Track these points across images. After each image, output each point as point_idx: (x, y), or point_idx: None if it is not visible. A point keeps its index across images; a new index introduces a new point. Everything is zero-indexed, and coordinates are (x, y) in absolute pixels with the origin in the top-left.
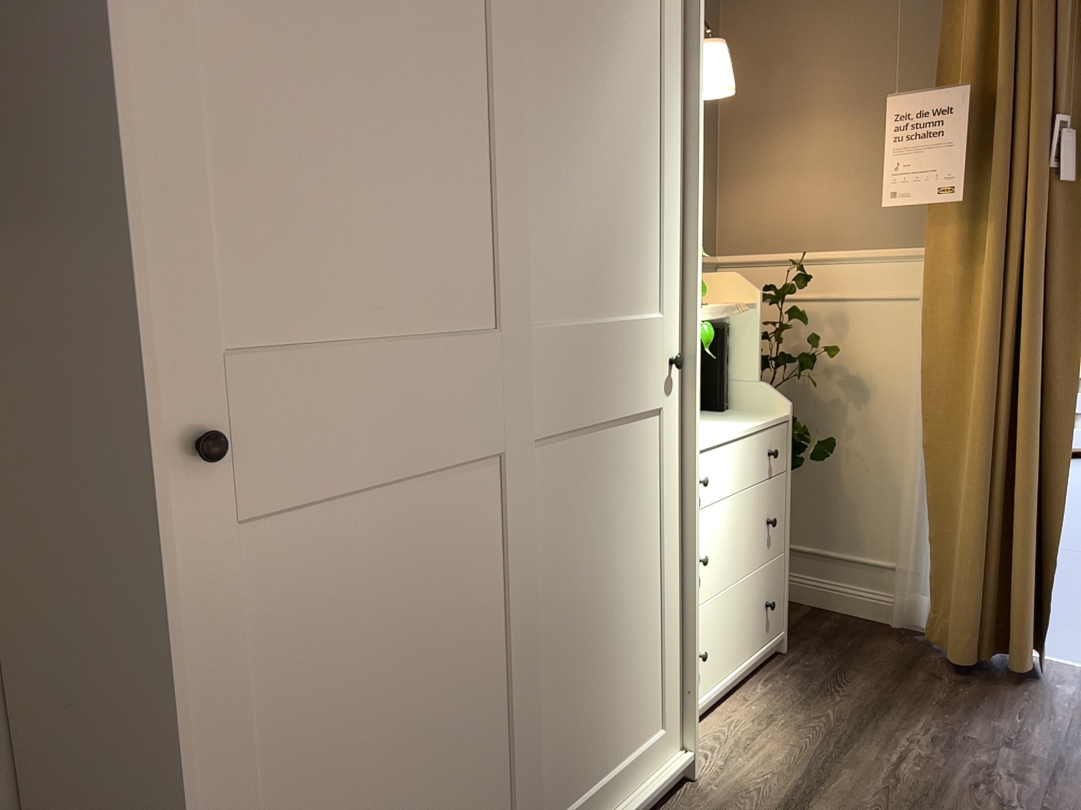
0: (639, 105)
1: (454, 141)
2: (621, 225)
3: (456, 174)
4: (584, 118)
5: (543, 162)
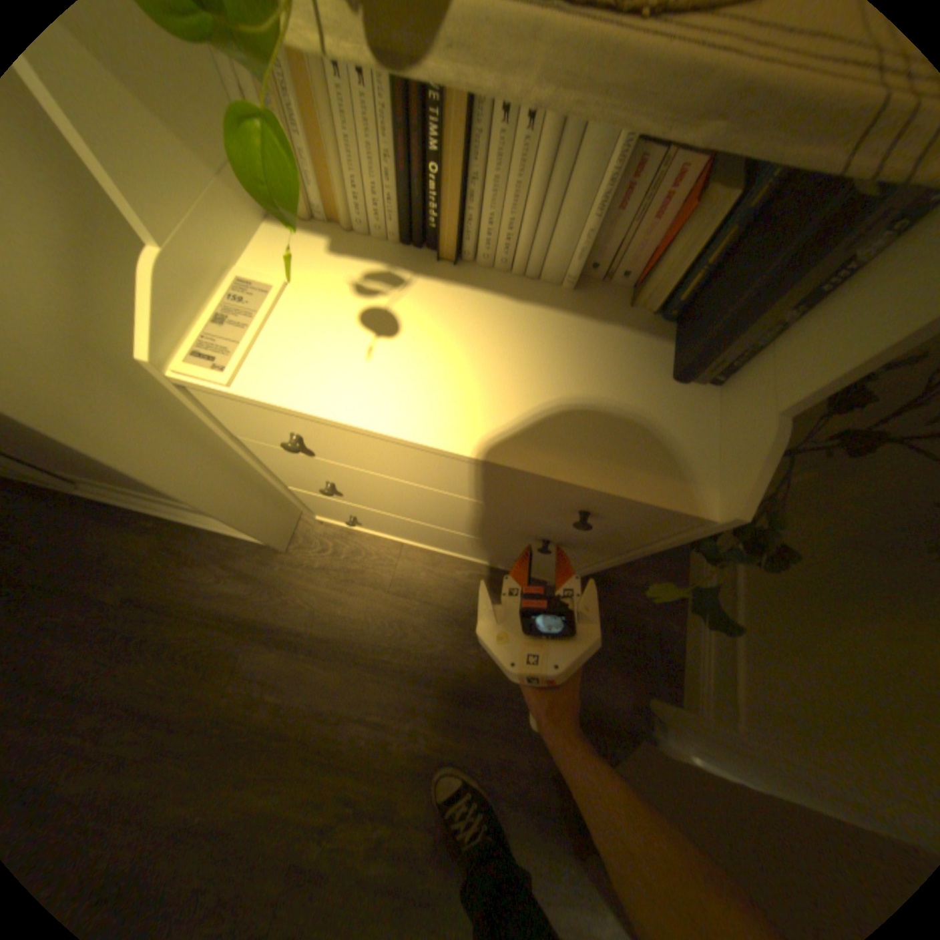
0: None
1: None
2: None
3: None
4: None
5: None
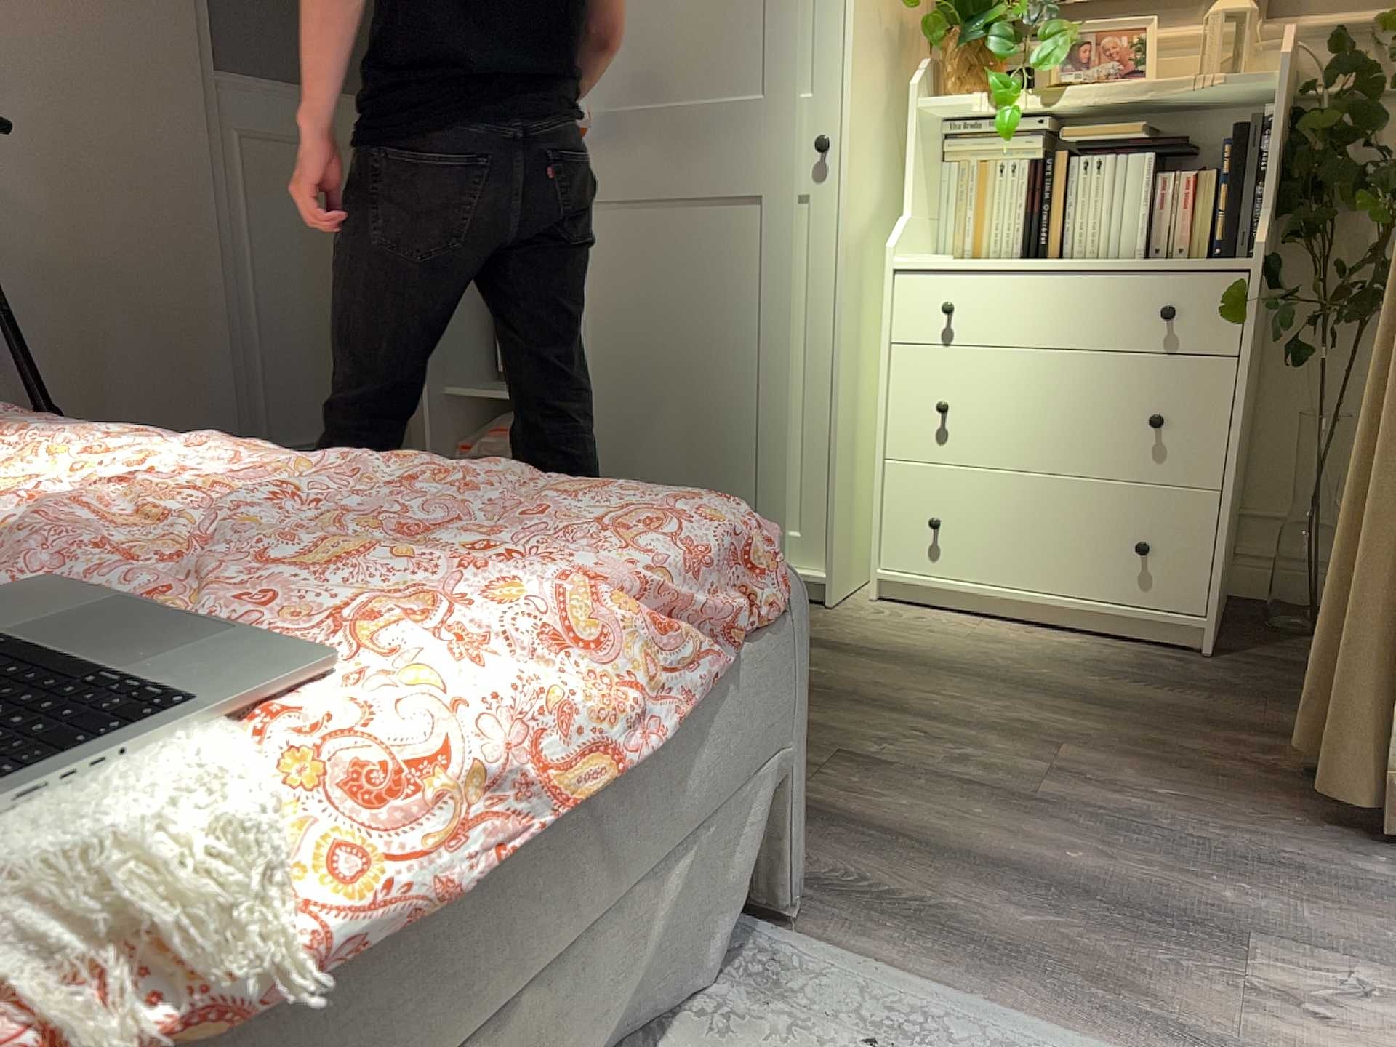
0: None
1: None
2: None
3: None
4: None
5: None
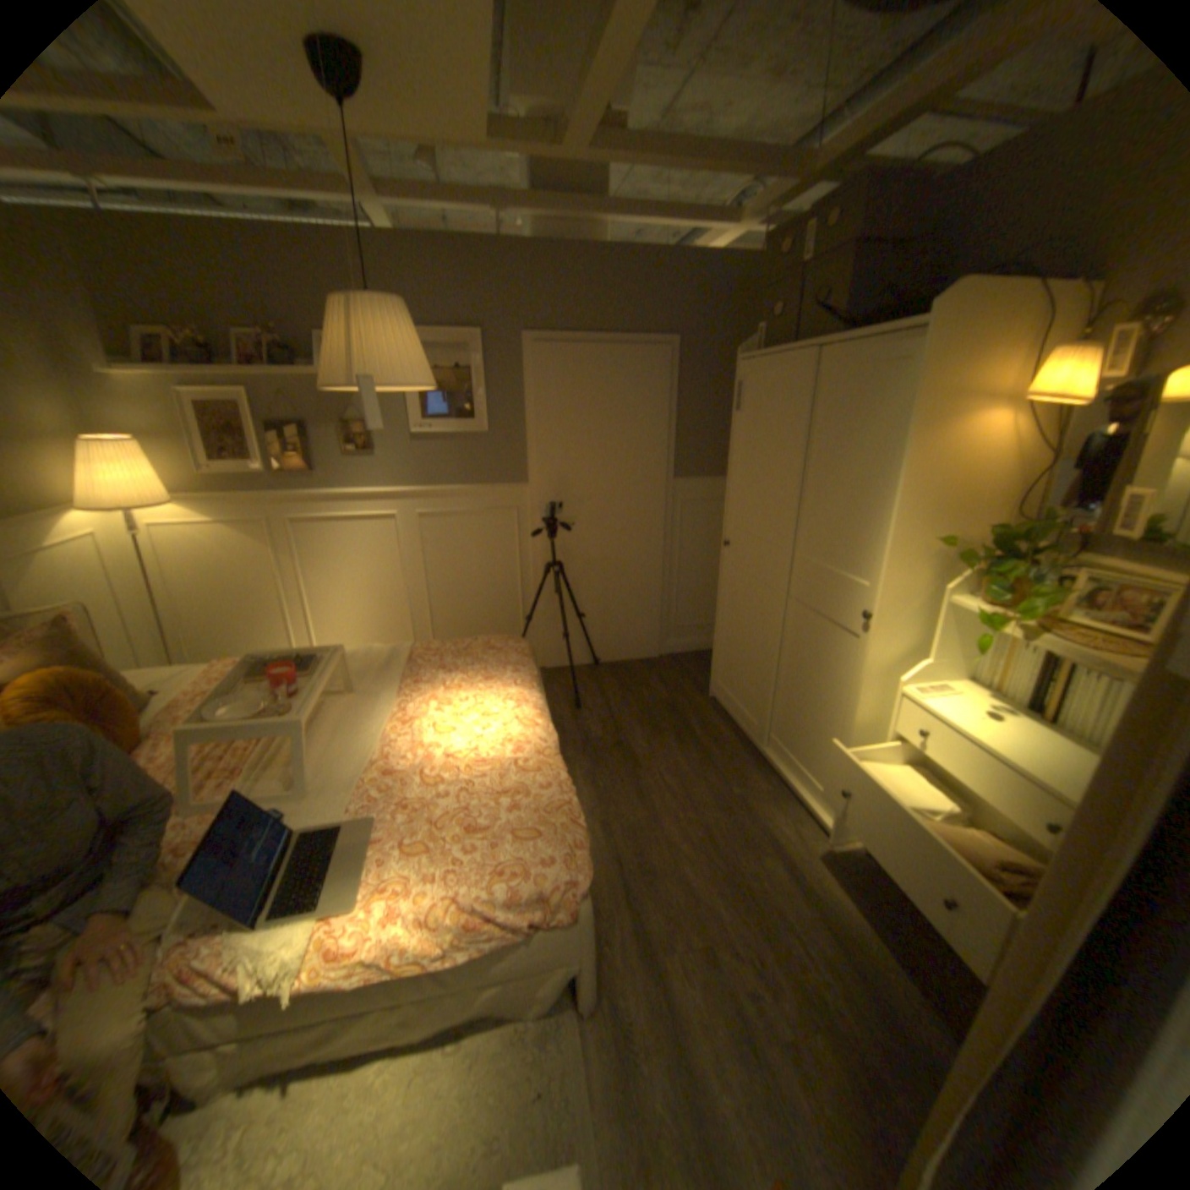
0: (882, 448)
1: (776, 474)
2: (855, 519)
3: (774, 485)
4: (840, 459)
5: (815, 481)
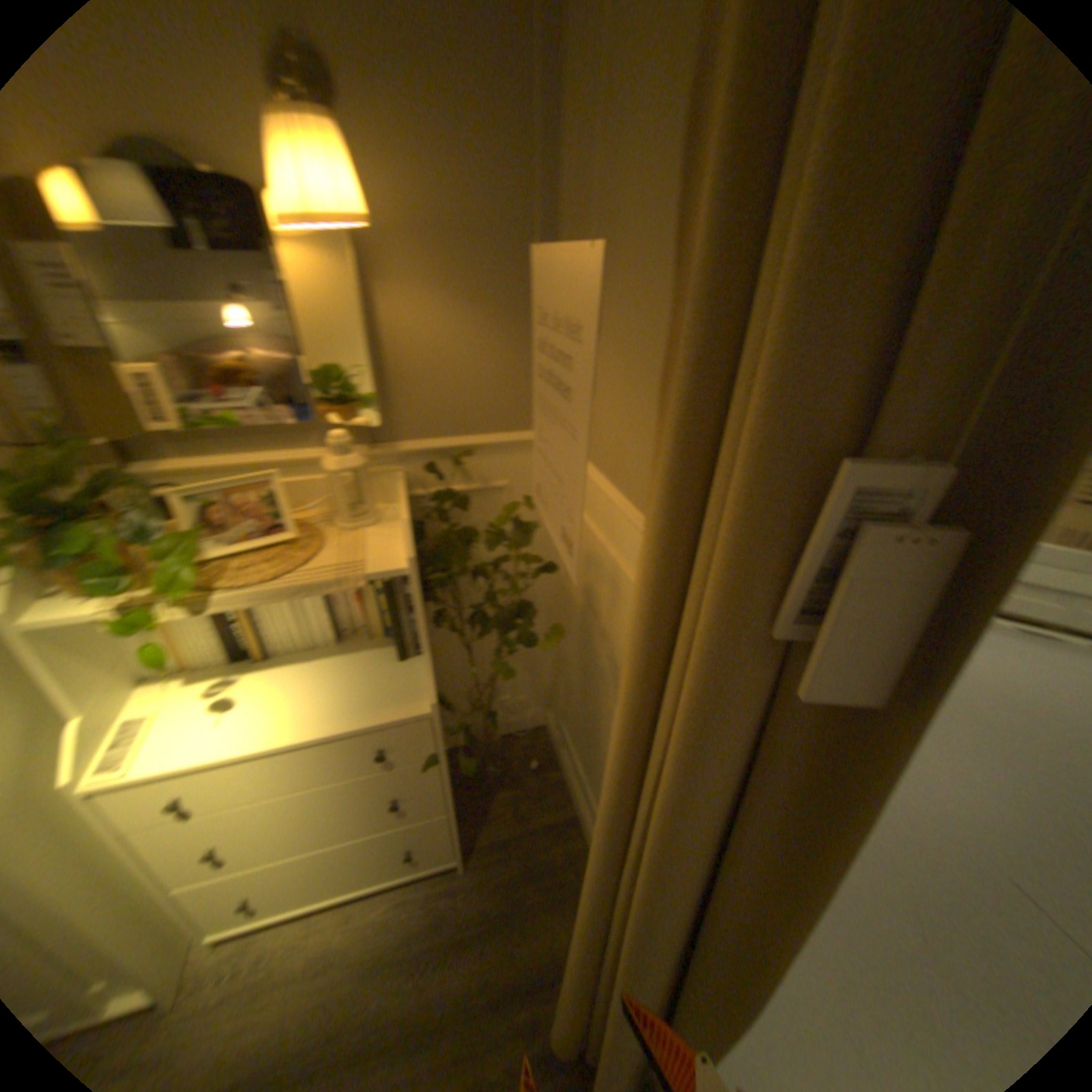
0: None
1: None
2: None
3: None
4: None
5: None
